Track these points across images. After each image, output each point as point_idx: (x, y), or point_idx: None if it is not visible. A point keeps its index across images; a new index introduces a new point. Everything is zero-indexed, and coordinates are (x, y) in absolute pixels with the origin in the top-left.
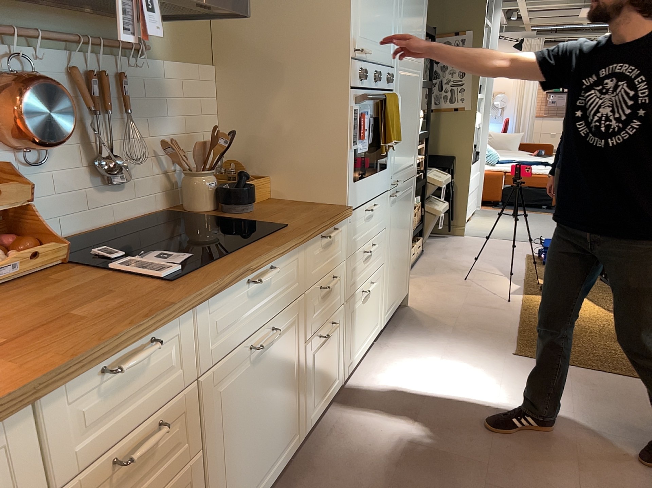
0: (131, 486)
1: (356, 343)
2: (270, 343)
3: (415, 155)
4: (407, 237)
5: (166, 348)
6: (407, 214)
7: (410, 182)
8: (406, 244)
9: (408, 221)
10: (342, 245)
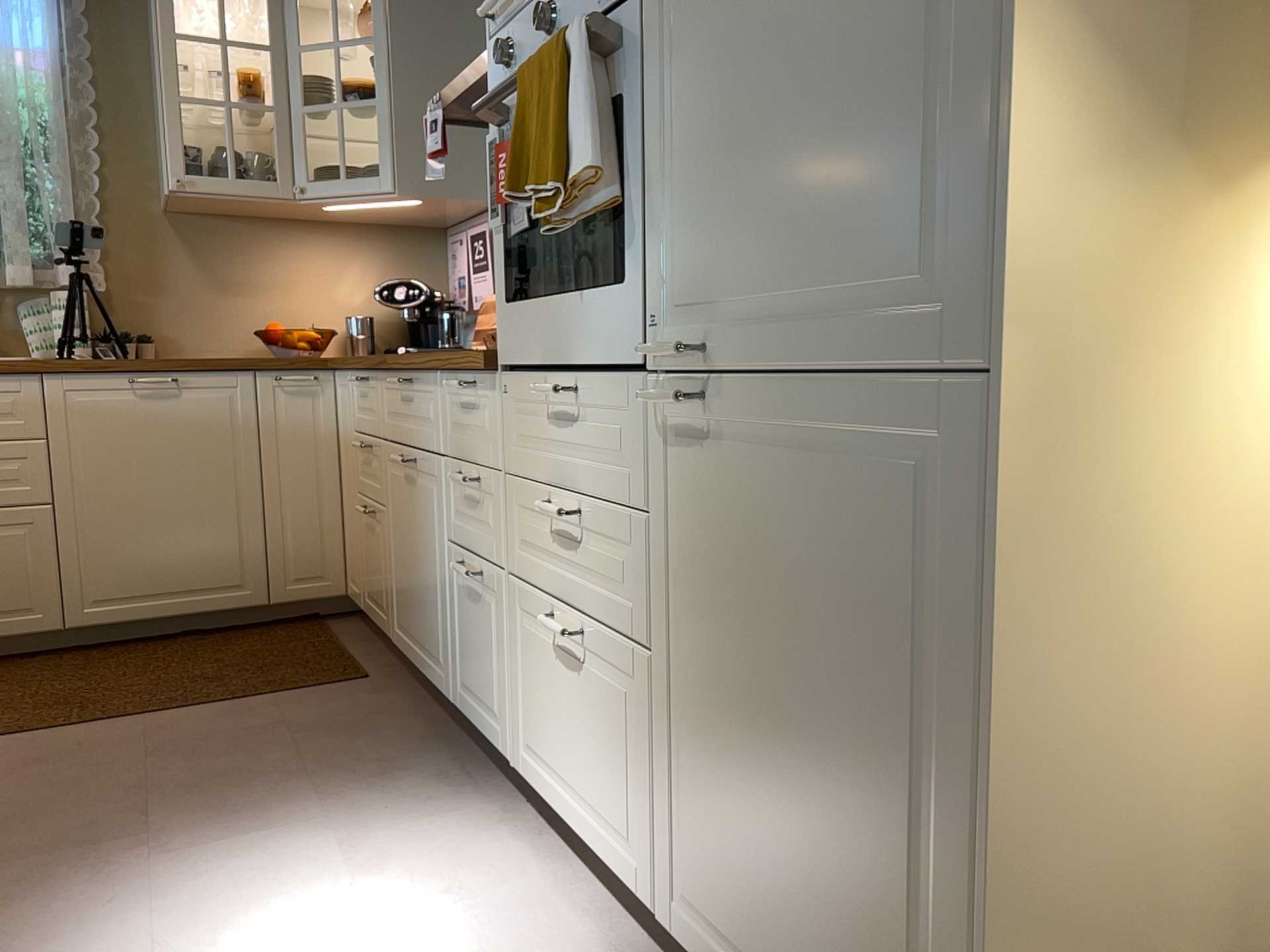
0: (367, 473)
1: (542, 738)
2: (416, 477)
3: (966, 219)
4: (886, 762)
5: (373, 392)
6: (869, 604)
7: (889, 407)
8: (886, 811)
9: (887, 661)
10: (494, 432)
